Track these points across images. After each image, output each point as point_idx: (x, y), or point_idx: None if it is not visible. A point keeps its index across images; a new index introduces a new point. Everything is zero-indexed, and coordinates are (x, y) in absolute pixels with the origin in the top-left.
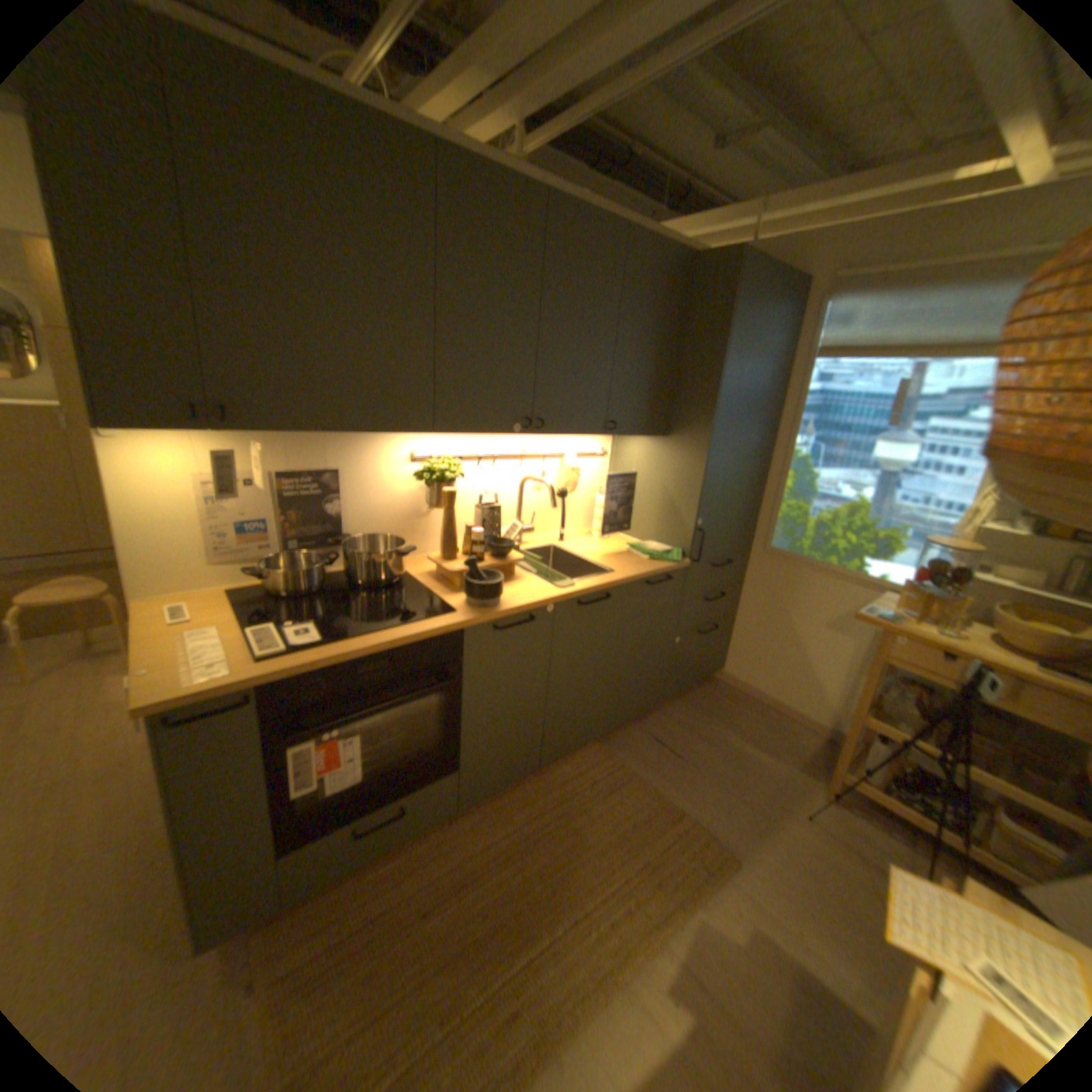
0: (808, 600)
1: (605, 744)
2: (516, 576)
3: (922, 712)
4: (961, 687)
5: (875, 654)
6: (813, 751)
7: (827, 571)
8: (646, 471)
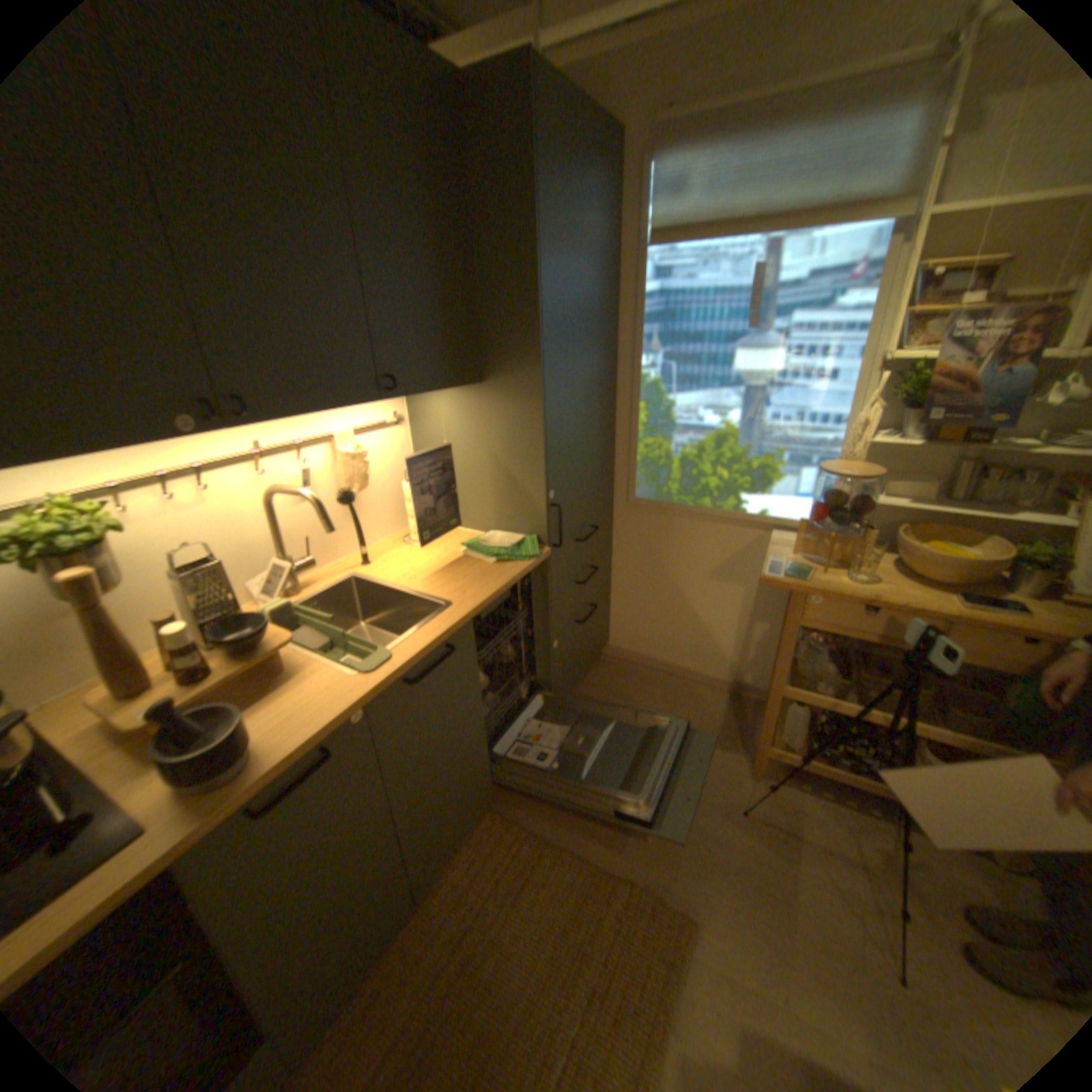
0: (686, 552)
1: (497, 808)
2: (287, 672)
3: (837, 666)
4: (885, 640)
5: (764, 597)
6: (720, 715)
7: (702, 516)
8: (464, 436)
